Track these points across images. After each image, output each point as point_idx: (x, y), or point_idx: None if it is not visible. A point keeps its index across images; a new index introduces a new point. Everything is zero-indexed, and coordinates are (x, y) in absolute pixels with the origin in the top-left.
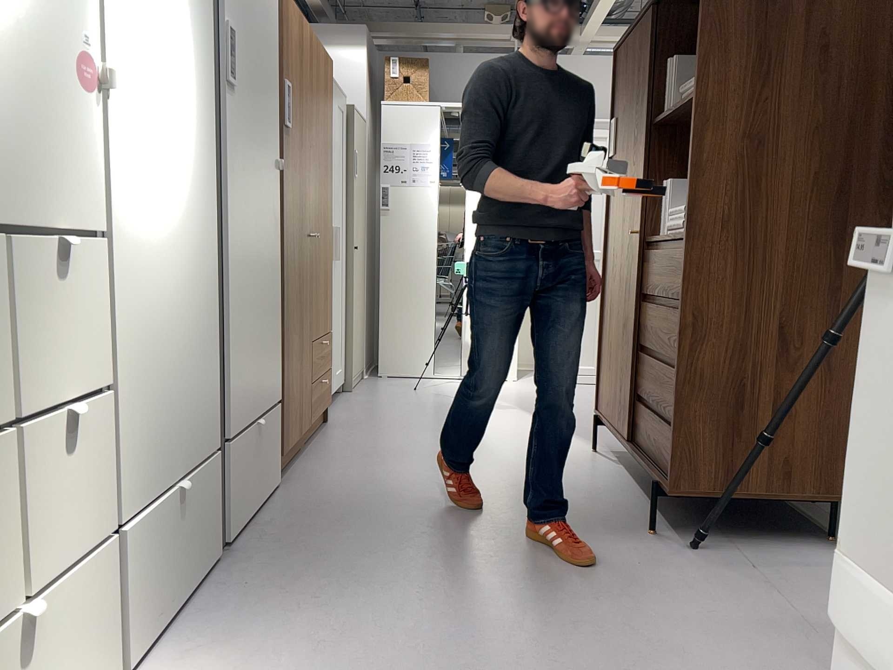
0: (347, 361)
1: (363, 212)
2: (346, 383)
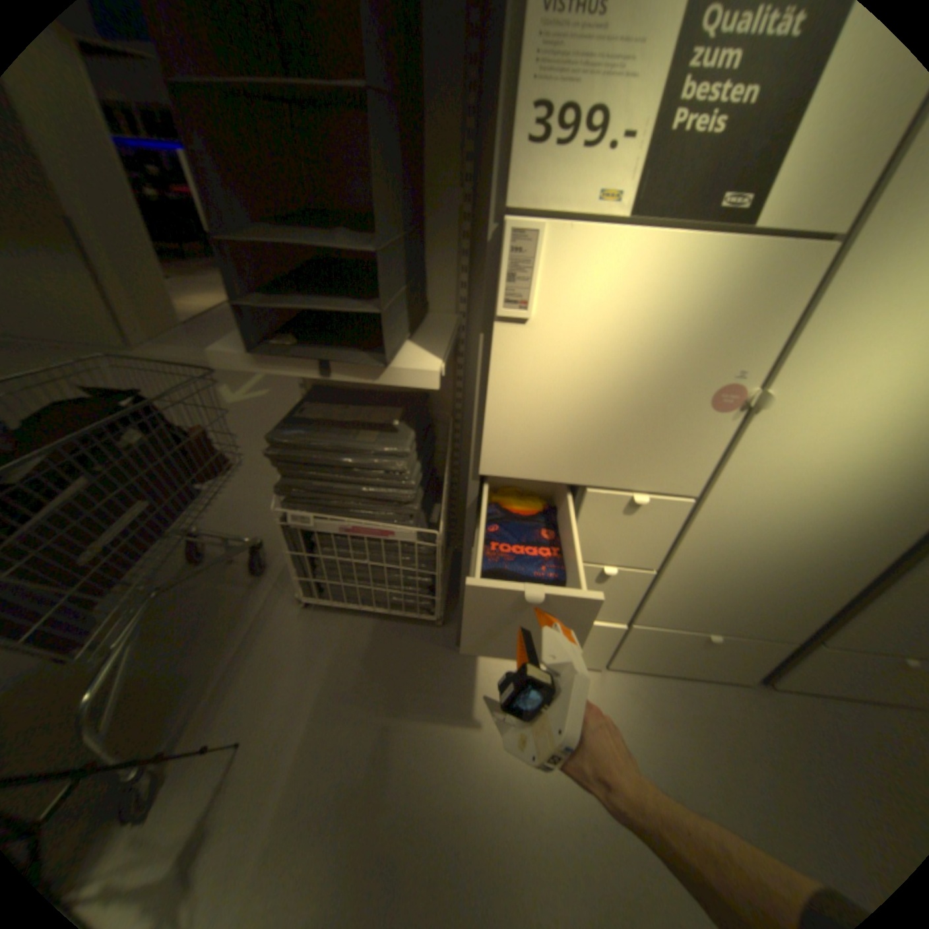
0: None
1: None
2: None
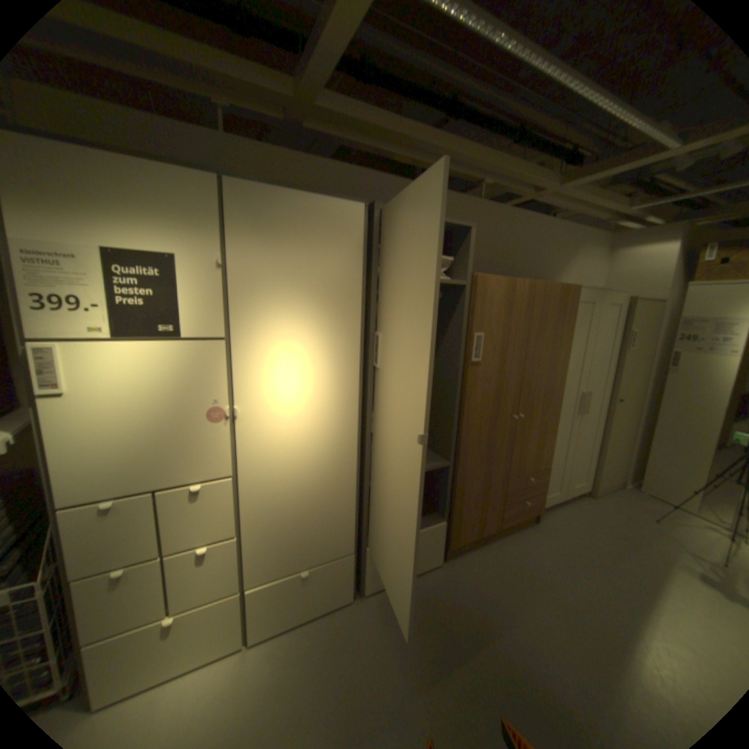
0: (596, 478)
1: (646, 372)
2: (593, 493)
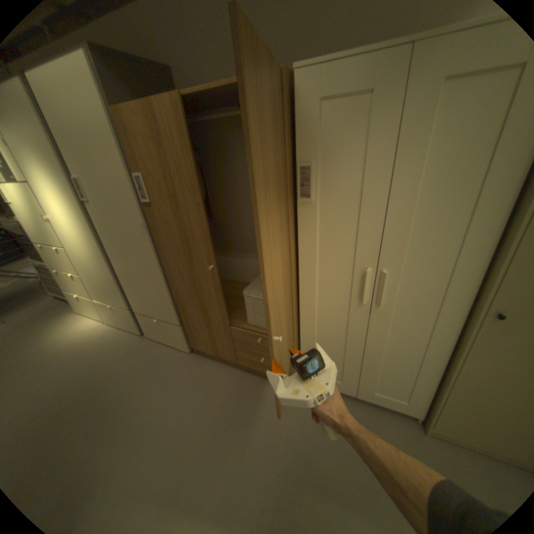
0: (434, 410)
1: None
2: (428, 425)
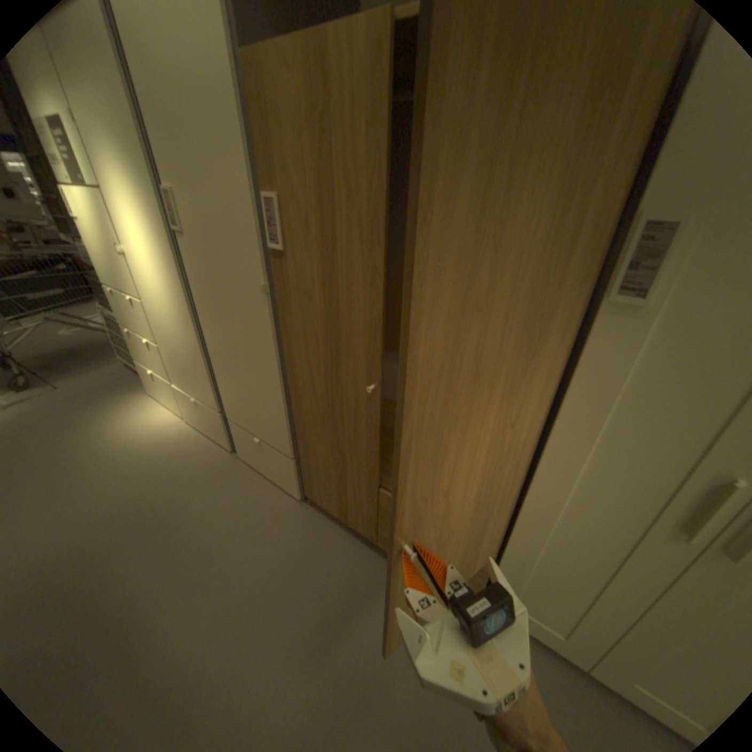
0: None
1: None
2: None
